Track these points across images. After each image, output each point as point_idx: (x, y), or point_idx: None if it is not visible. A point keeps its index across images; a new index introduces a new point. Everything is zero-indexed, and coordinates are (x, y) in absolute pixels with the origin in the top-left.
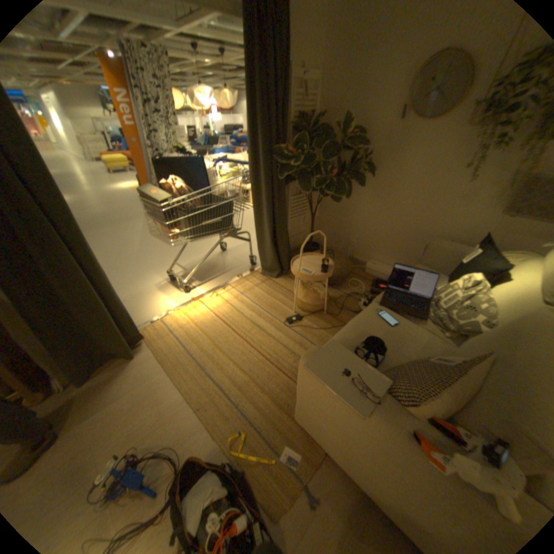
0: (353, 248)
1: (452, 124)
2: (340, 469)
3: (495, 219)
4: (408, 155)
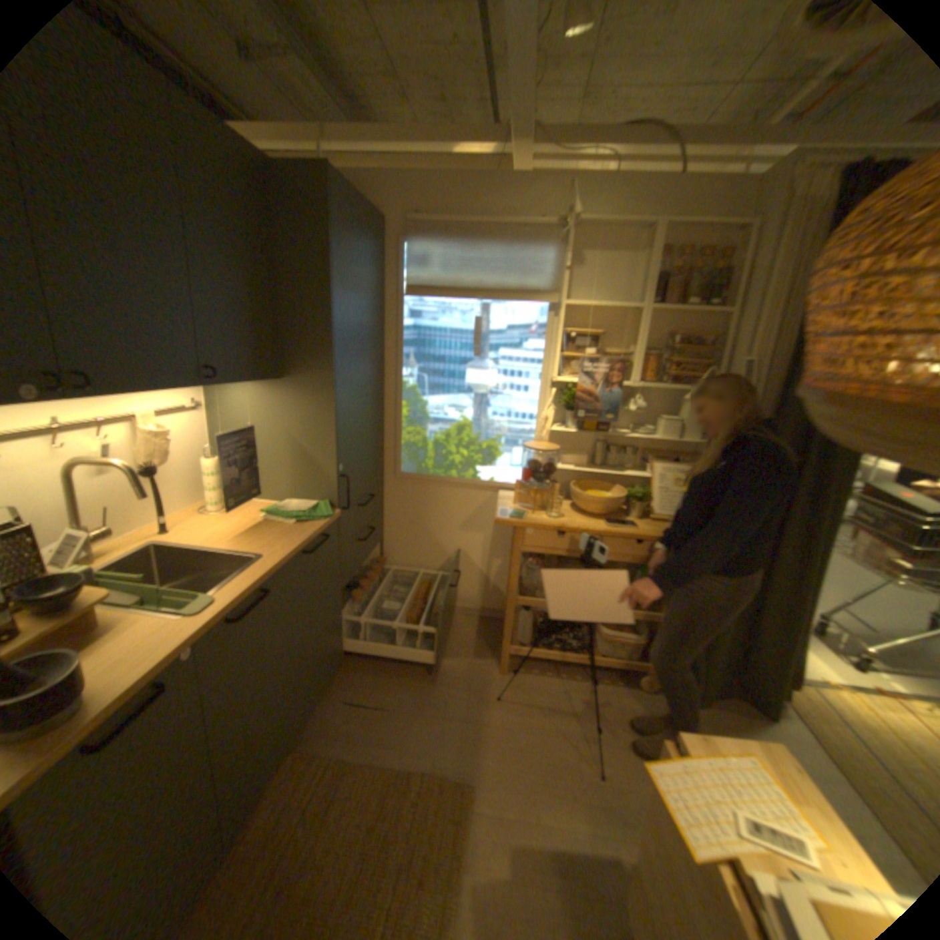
0: None
1: None
2: None
3: None
4: None
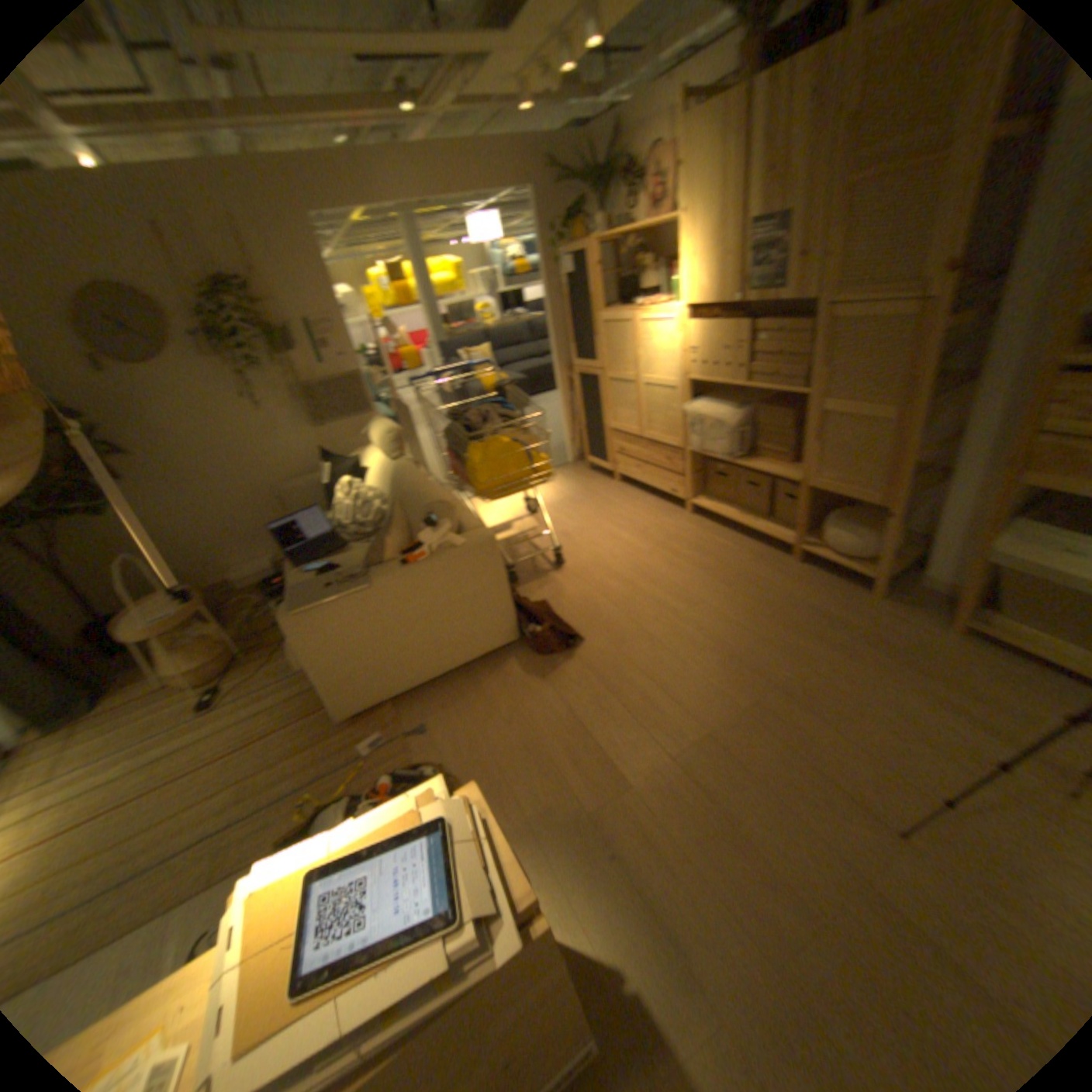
0: (179, 580)
1: (175, 363)
2: (407, 692)
3: (309, 438)
4: (148, 414)
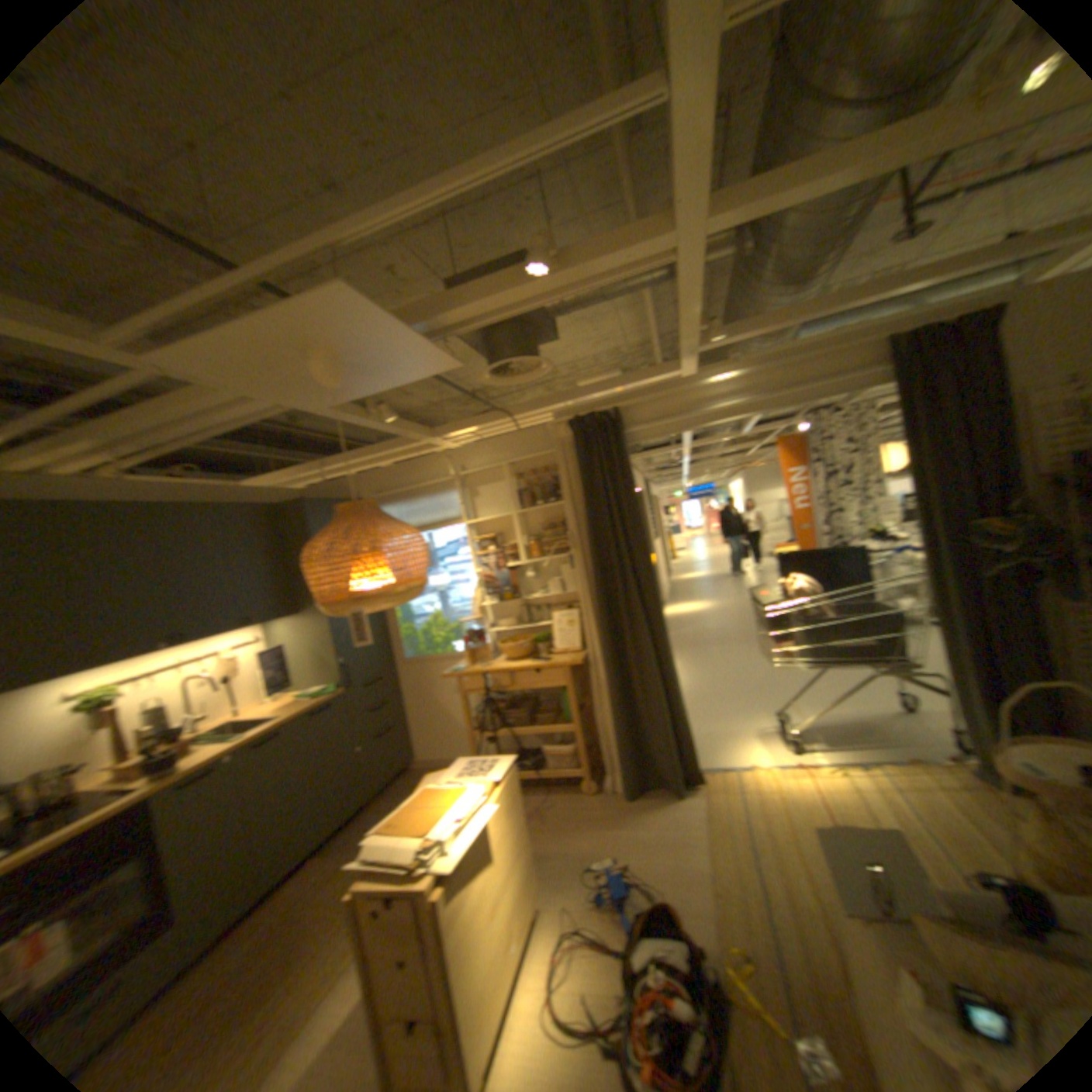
0: None
1: None
2: None
3: None
4: None
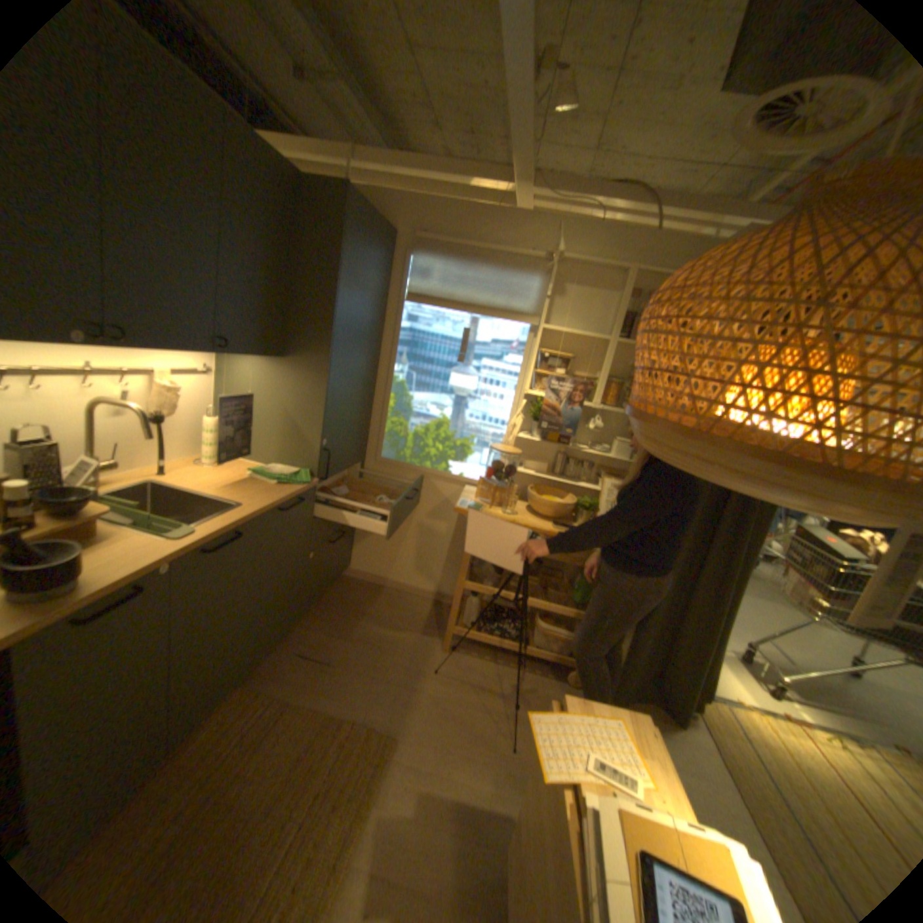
0: None
1: None
2: None
3: None
4: None
